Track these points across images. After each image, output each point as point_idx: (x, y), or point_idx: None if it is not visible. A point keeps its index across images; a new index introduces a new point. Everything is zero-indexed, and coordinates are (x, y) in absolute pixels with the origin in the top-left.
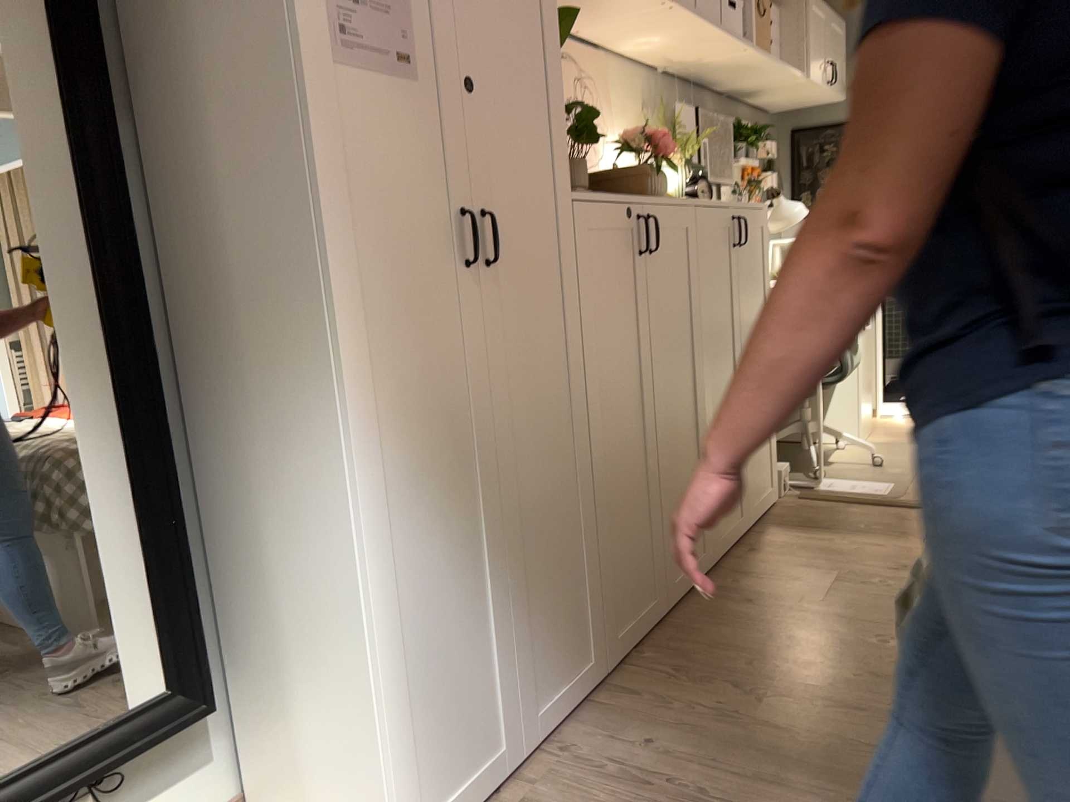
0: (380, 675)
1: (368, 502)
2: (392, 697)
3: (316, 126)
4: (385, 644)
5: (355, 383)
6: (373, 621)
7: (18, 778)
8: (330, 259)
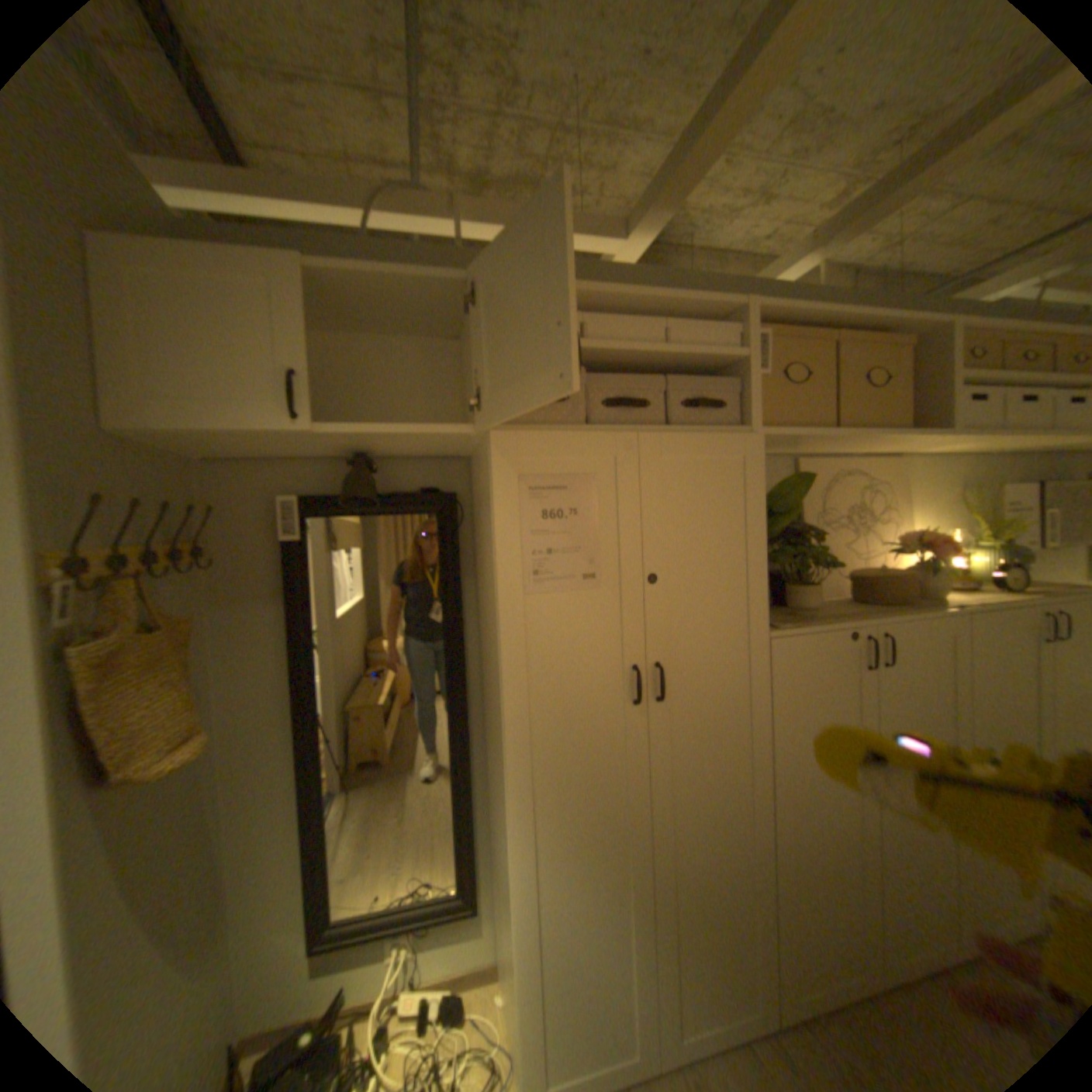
0: (518, 983)
1: (521, 869)
2: (527, 1000)
3: (501, 640)
4: (525, 963)
5: (517, 793)
6: (516, 947)
7: (371, 921)
8: (505, 718)
